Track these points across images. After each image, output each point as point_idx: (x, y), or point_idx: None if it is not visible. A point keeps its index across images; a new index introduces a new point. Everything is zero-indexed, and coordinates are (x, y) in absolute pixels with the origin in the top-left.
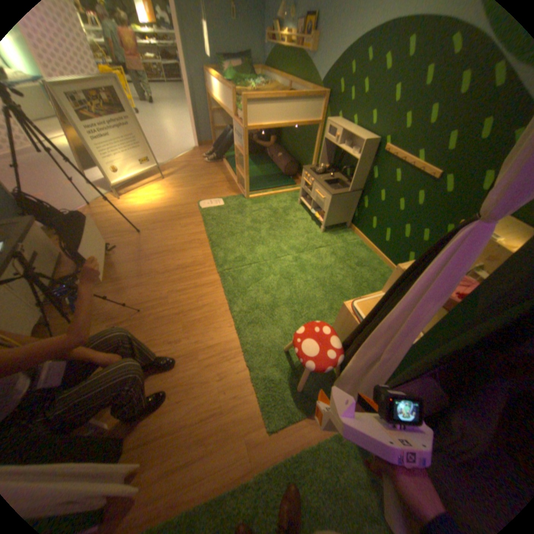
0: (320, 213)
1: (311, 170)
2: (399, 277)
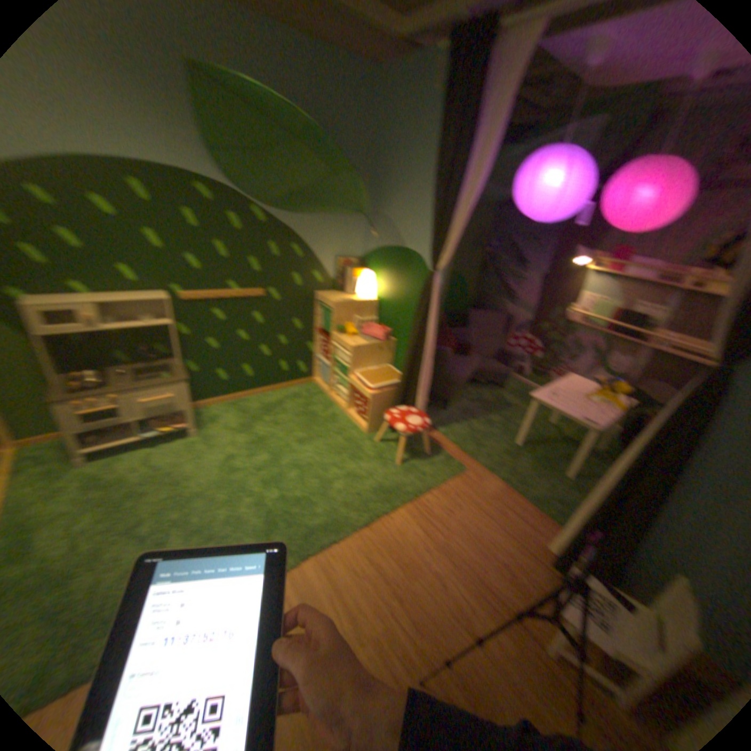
0: (161, 425)
1: (76, 393)
2: (359, 352)
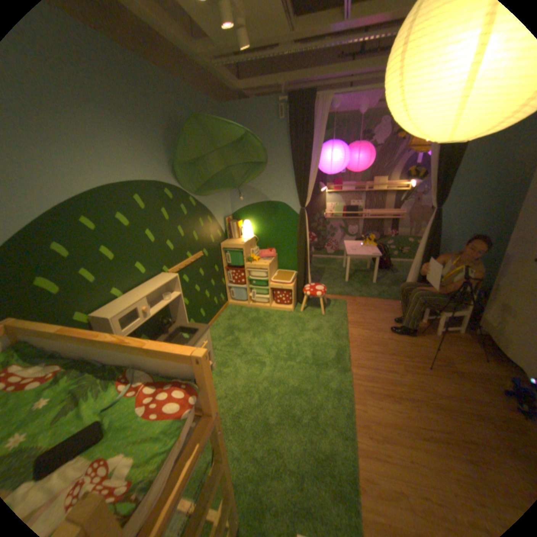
0: None
1: None
2: (270, 266)
